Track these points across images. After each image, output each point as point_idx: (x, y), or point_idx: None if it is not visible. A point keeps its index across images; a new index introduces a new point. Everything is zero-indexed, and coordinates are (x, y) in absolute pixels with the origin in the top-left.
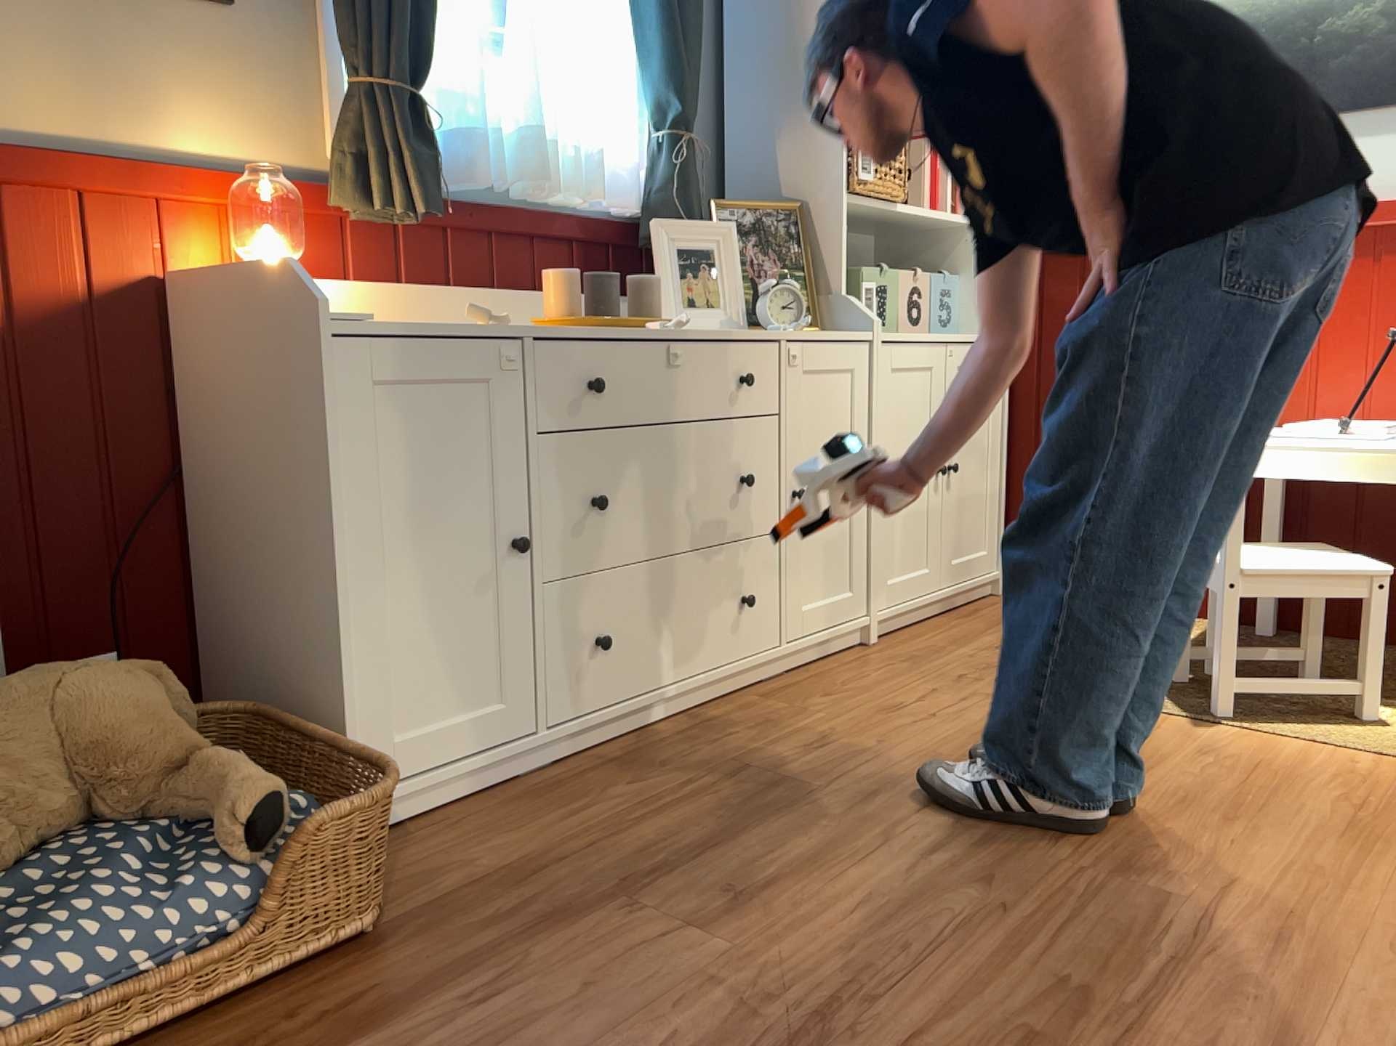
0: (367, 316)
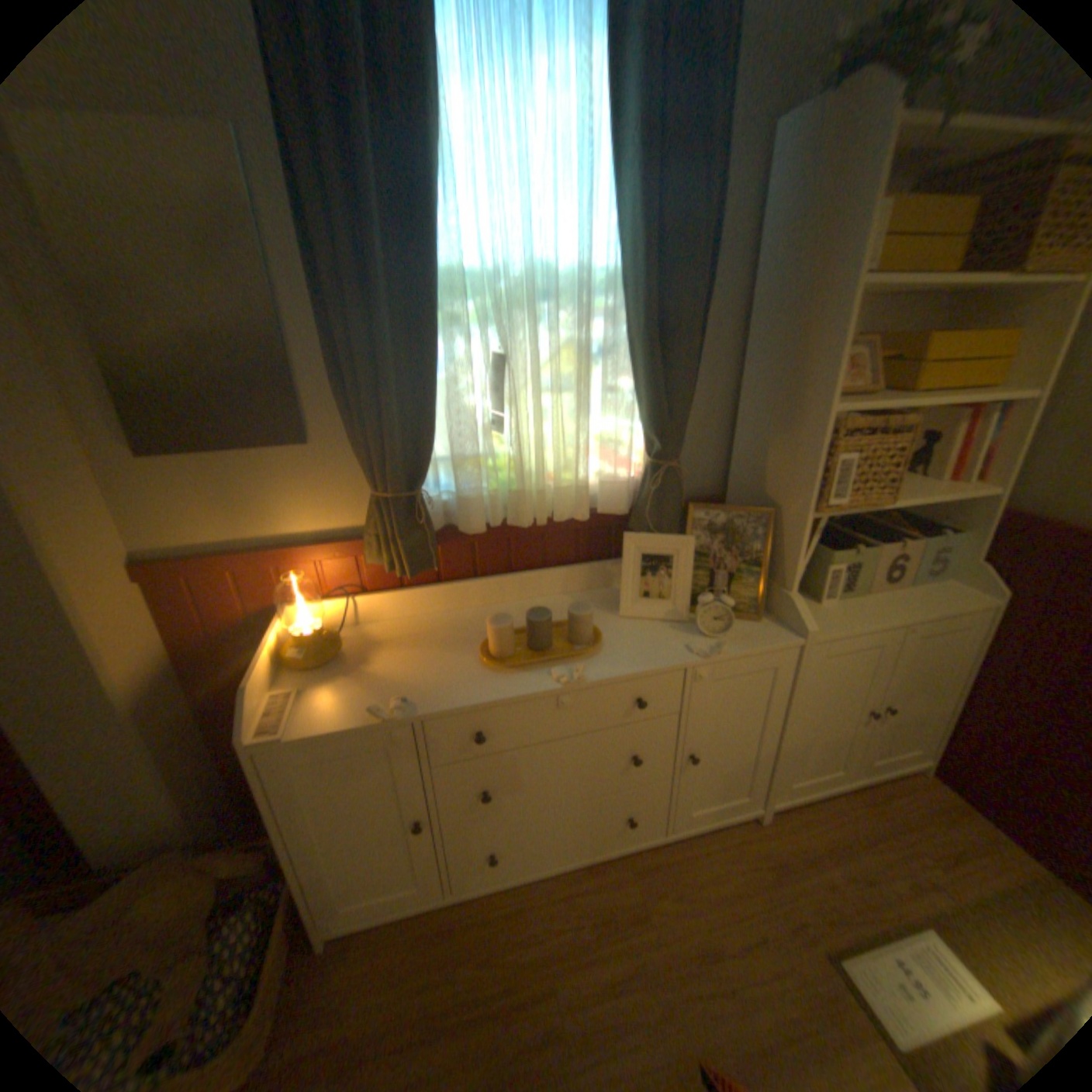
0: (282, 736)
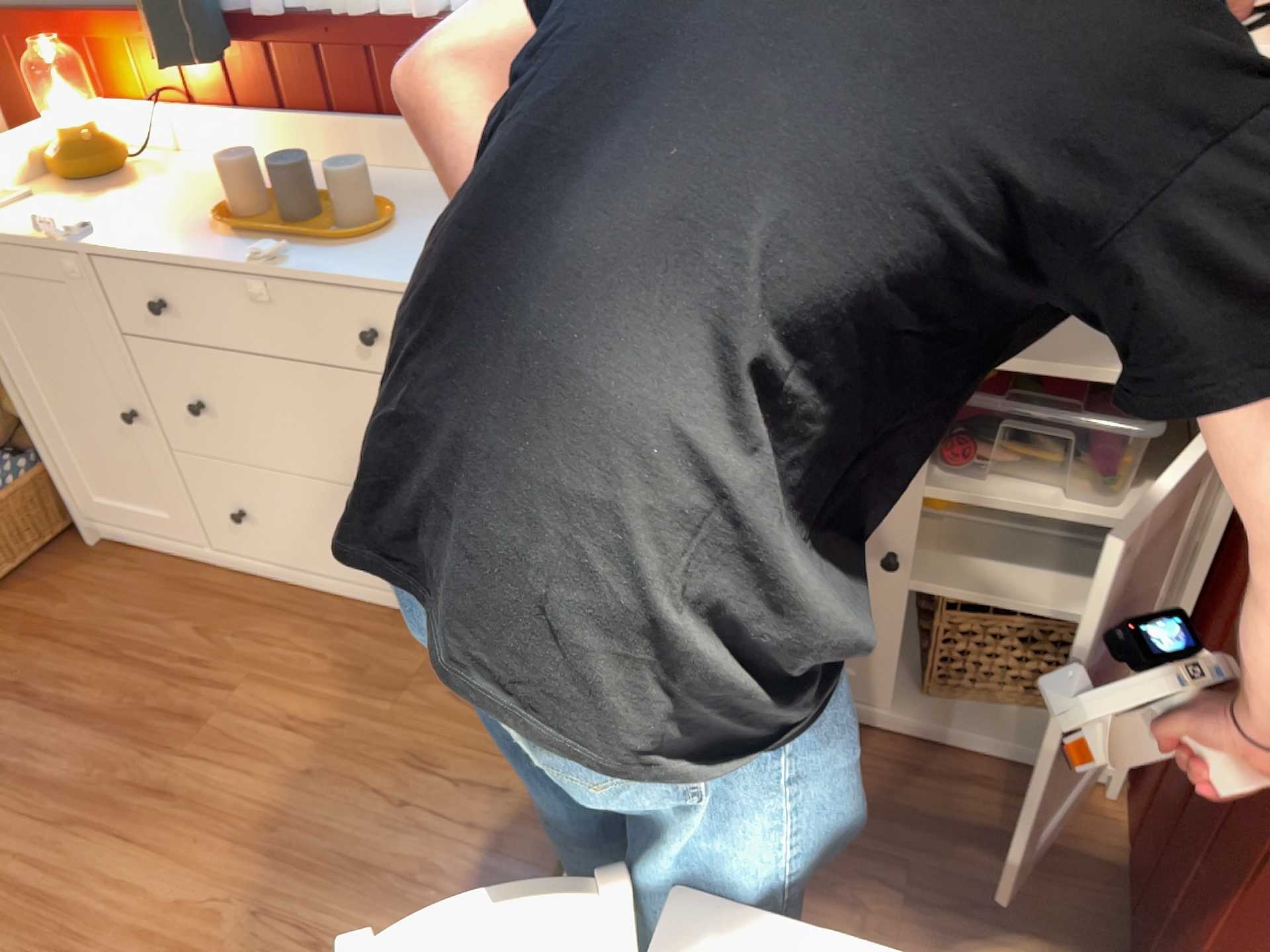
0: None
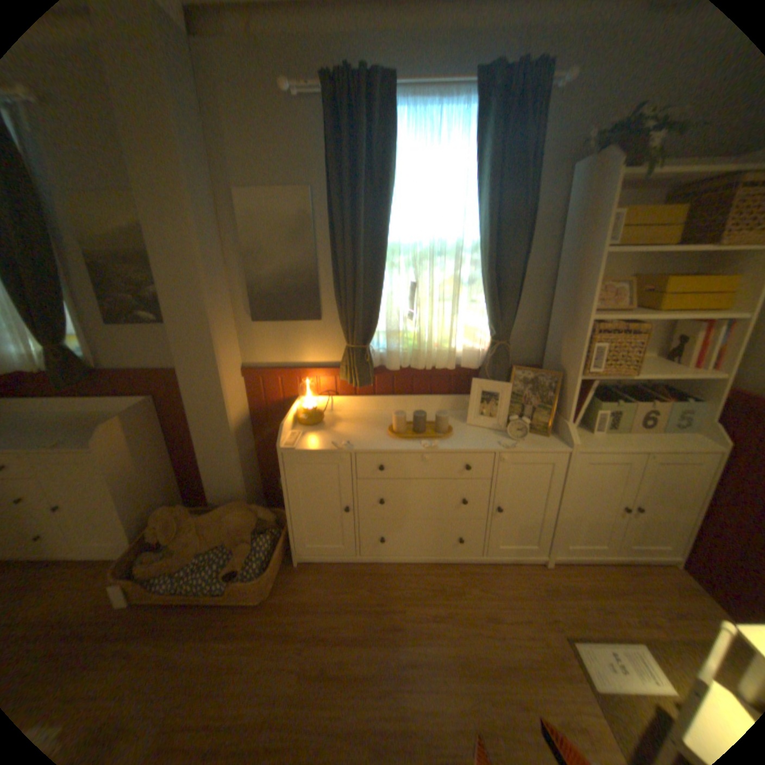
0: (295, 447)
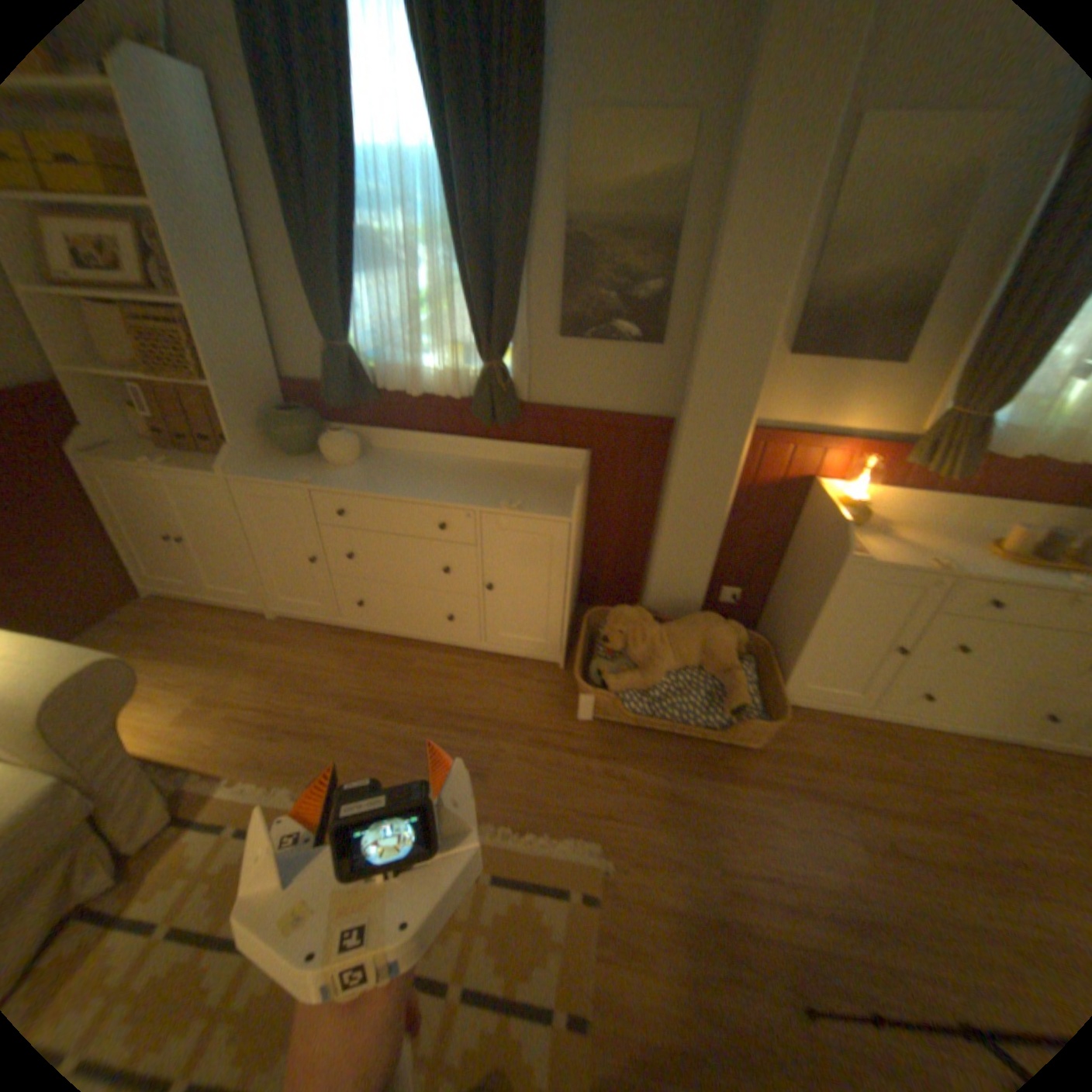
0: (874, 556)
